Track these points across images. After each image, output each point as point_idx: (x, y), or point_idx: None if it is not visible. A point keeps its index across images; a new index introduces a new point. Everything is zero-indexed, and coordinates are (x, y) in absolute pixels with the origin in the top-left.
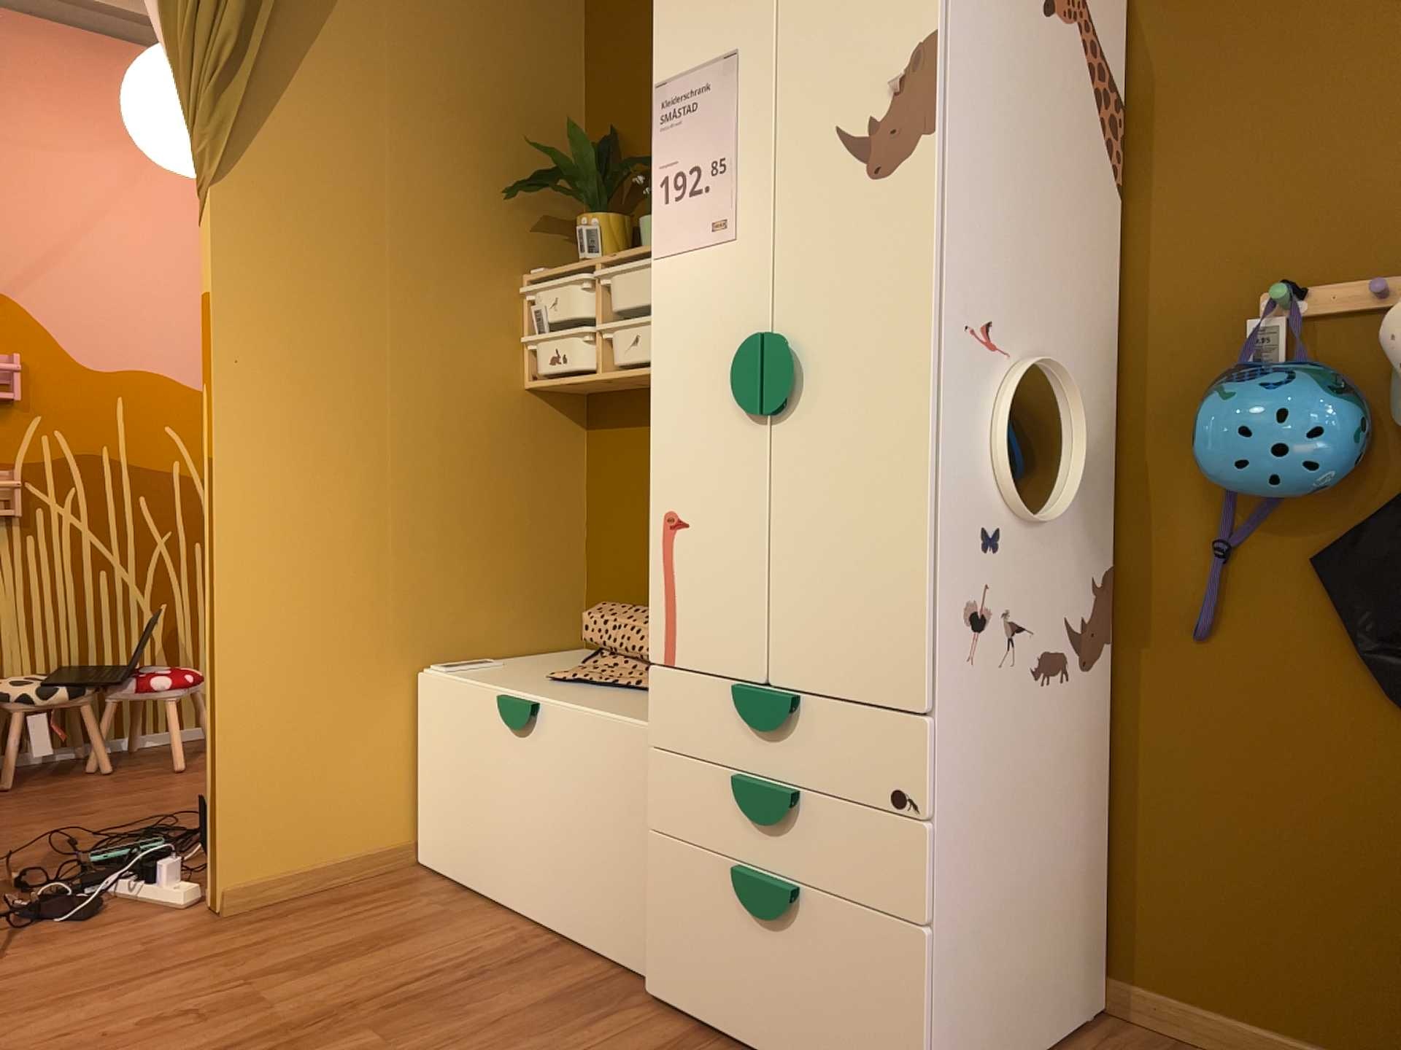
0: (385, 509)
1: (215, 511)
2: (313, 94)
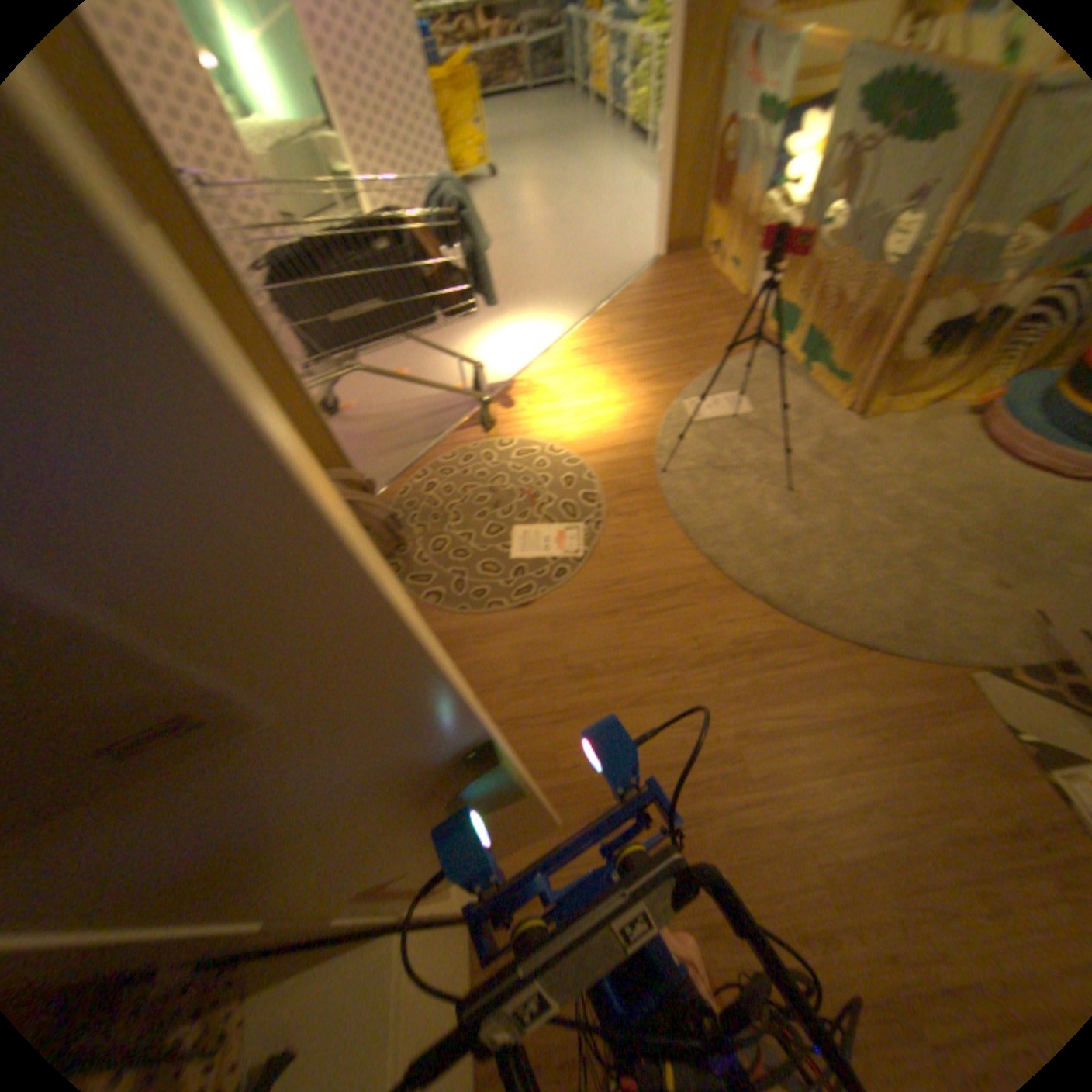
0: None
1: None
2: None
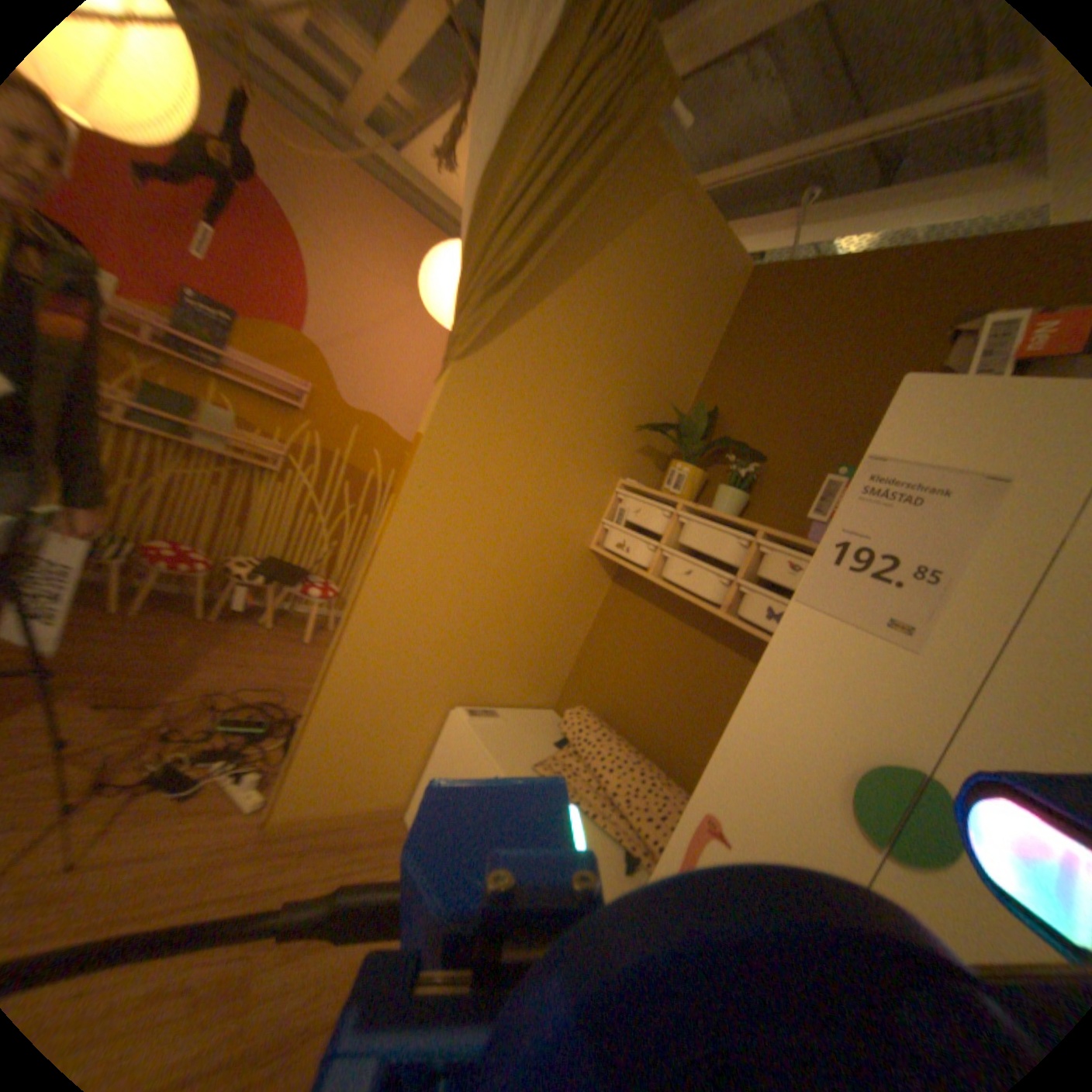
0: (476, 607)
1: (367, 585)
2: (547, 320)
